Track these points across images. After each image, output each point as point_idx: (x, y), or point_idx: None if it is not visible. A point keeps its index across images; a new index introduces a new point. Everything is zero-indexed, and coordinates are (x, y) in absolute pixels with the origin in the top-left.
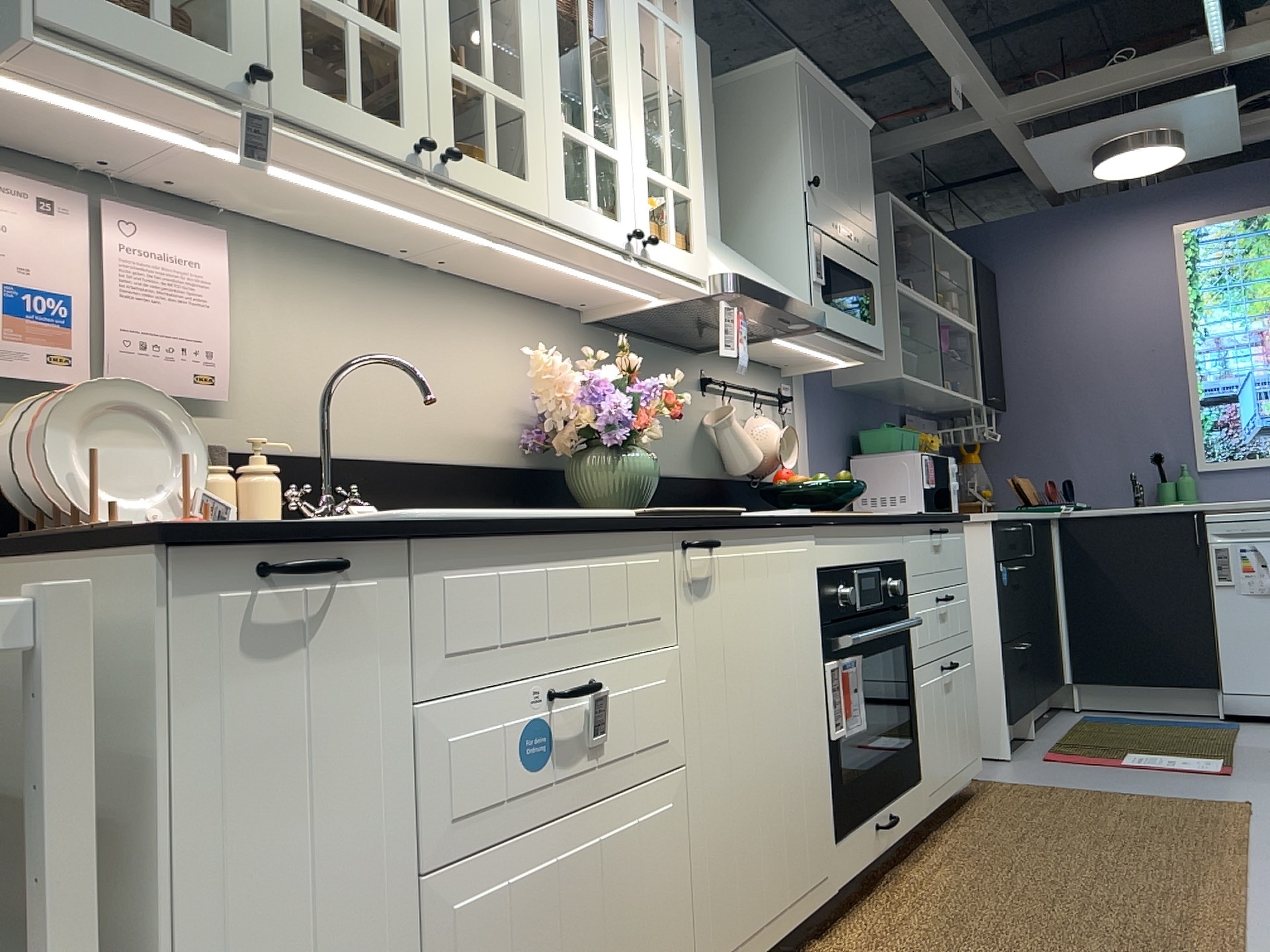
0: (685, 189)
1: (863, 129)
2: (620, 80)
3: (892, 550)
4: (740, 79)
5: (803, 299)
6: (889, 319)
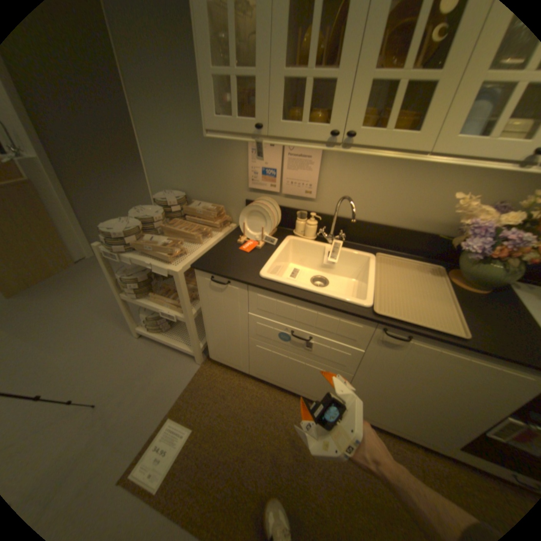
0: None
1: None
2: None
3: None
4: None
5: None
6: None
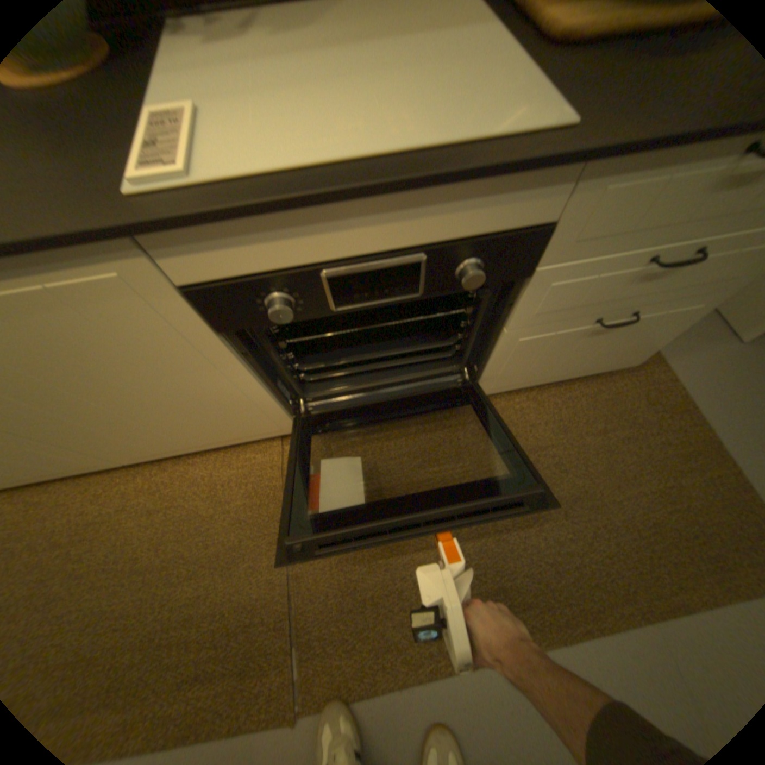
0: None
1: None
2: None
3: (499, 216)
4: None
5: None
6: None
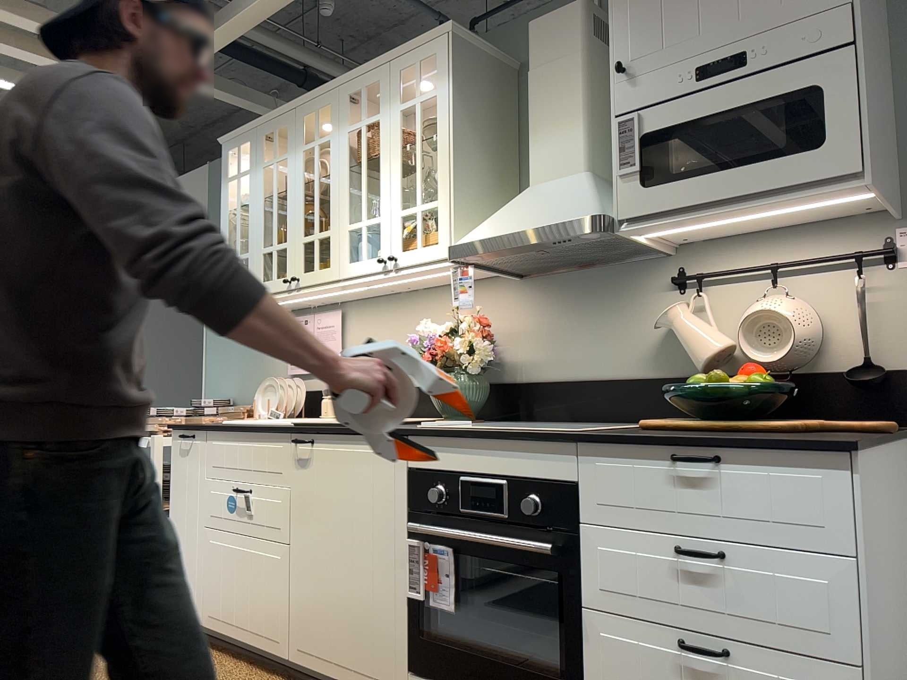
0: (430, 202)
1: None
2: (383, 172)
3: (543, 468)
4: None
5: (577, 212)
6: None
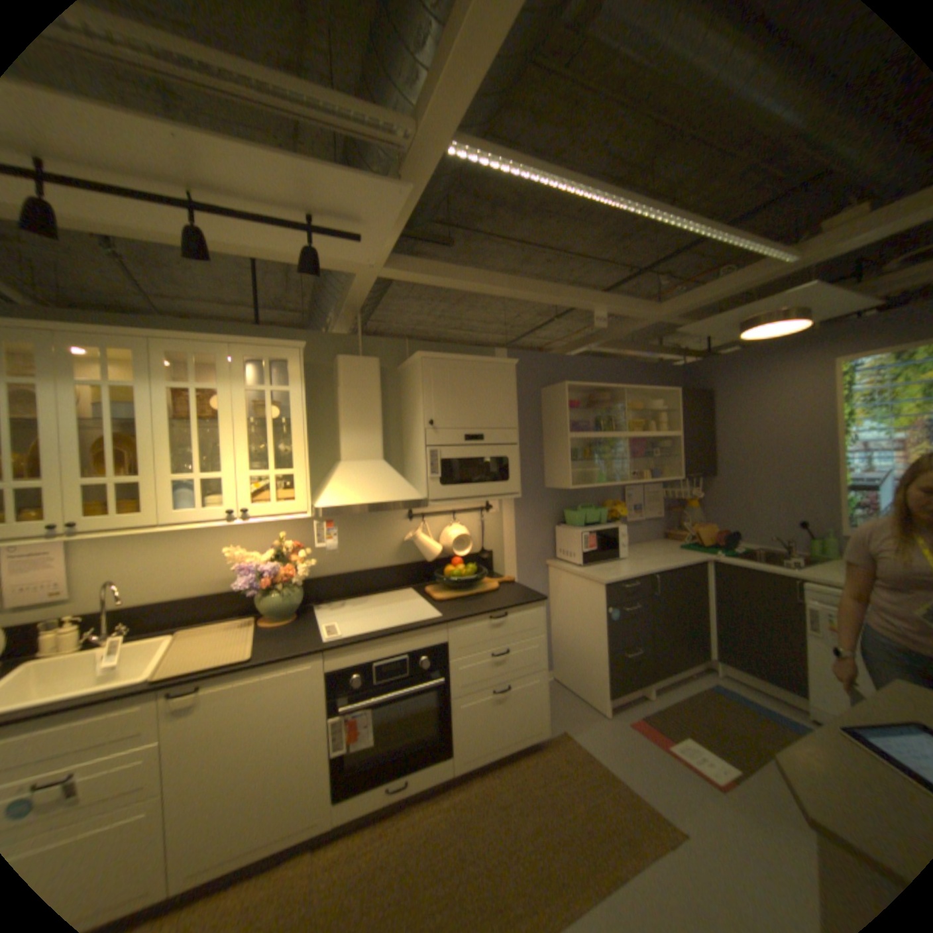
0: (286, 471)
1: (502, 367)
2: (225, 436)
3: (428, 641)
4: (408, 363)
5: (409, 494)
6: (564, 455)
